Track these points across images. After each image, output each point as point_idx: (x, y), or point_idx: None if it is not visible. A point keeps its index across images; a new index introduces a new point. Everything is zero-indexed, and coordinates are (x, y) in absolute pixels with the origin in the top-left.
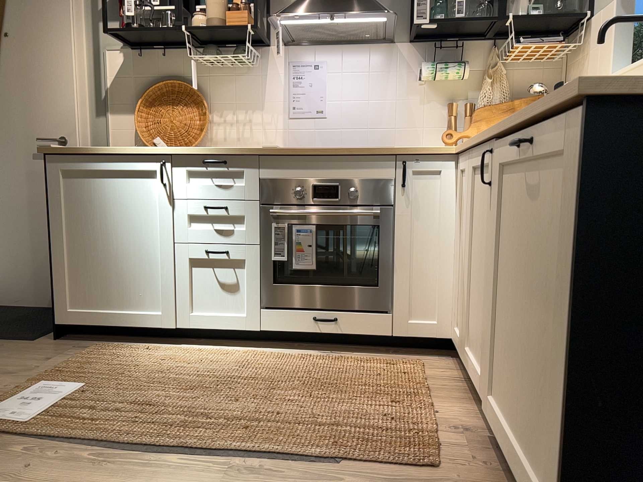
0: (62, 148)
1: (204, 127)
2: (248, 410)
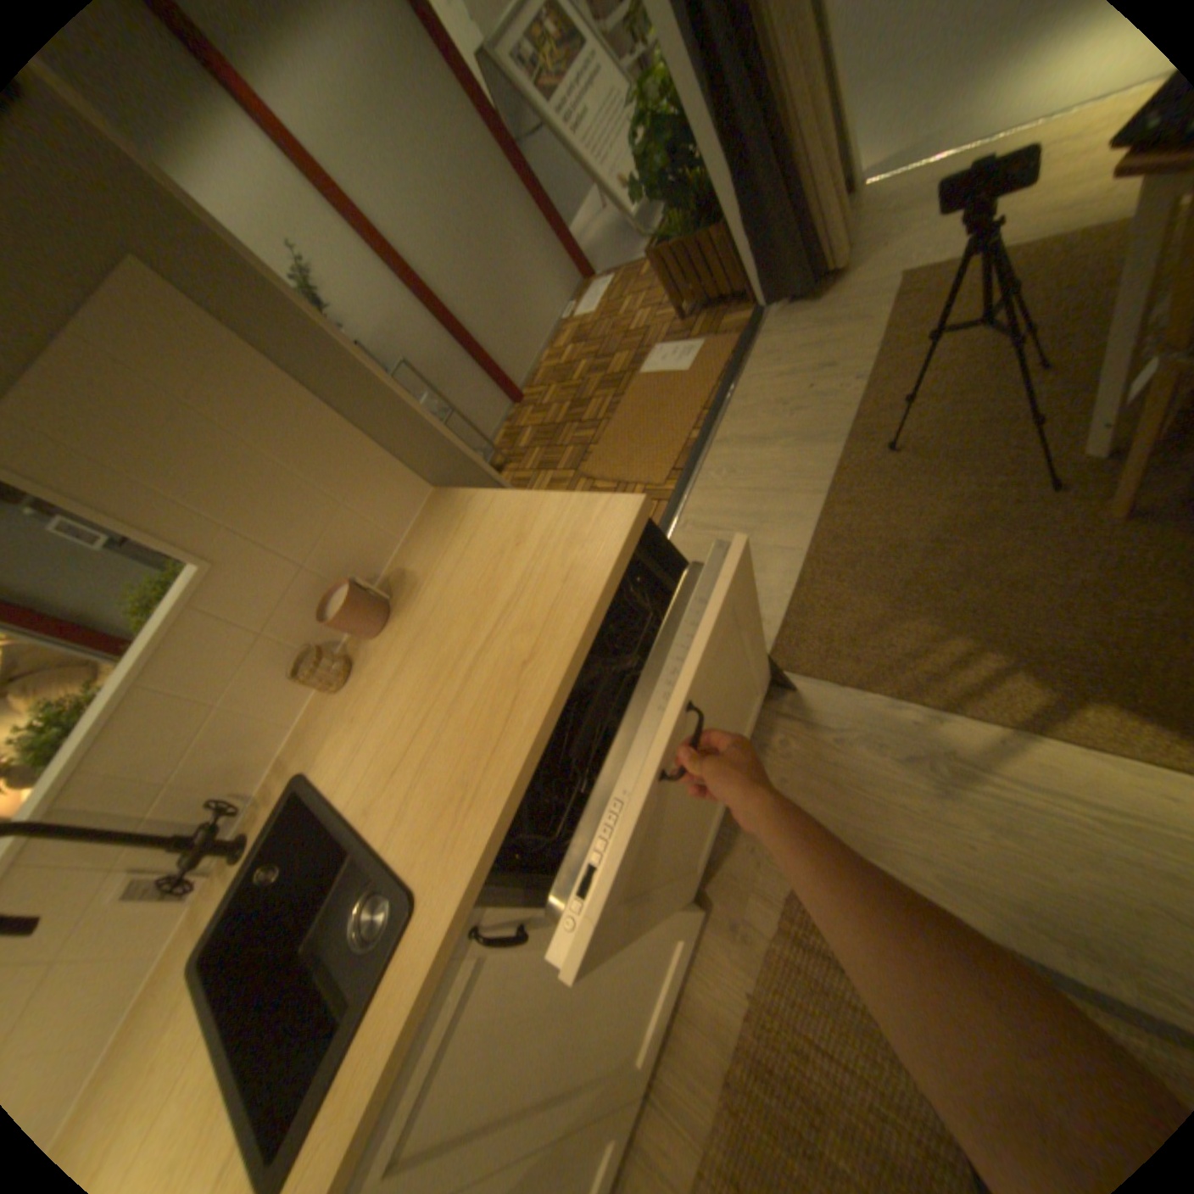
0: None
1: None
2: None
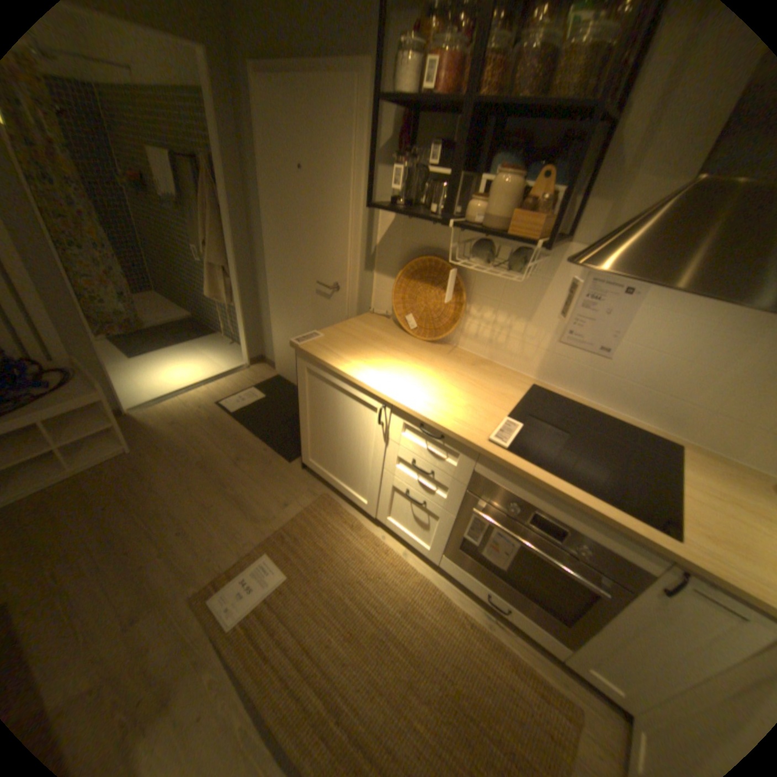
0: (307, 351)
1: (458, 321)
2: (375, 719)
